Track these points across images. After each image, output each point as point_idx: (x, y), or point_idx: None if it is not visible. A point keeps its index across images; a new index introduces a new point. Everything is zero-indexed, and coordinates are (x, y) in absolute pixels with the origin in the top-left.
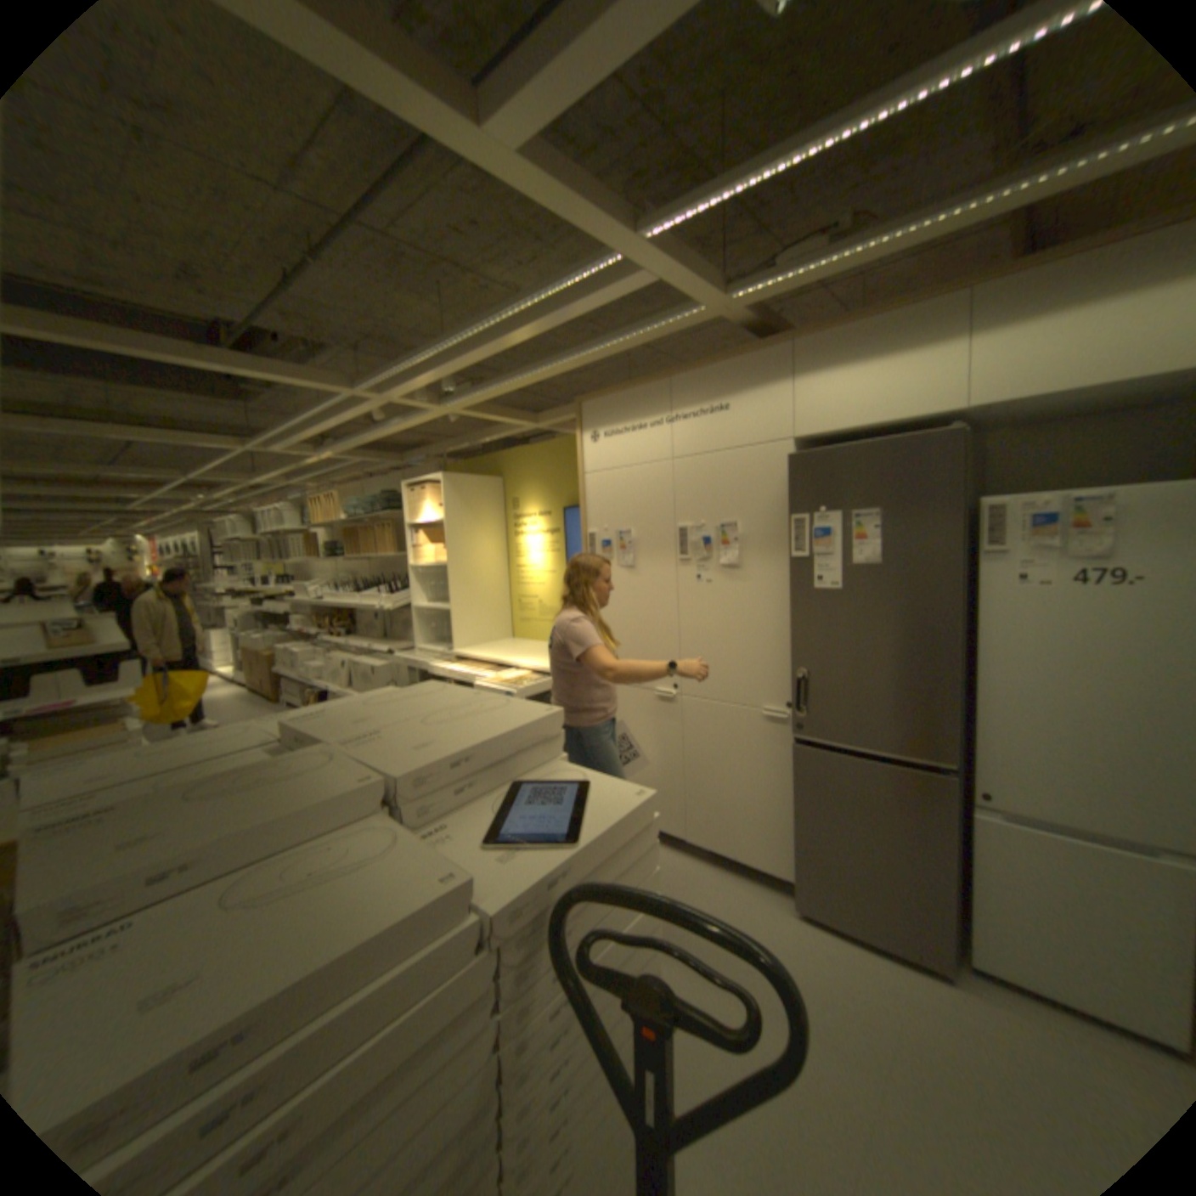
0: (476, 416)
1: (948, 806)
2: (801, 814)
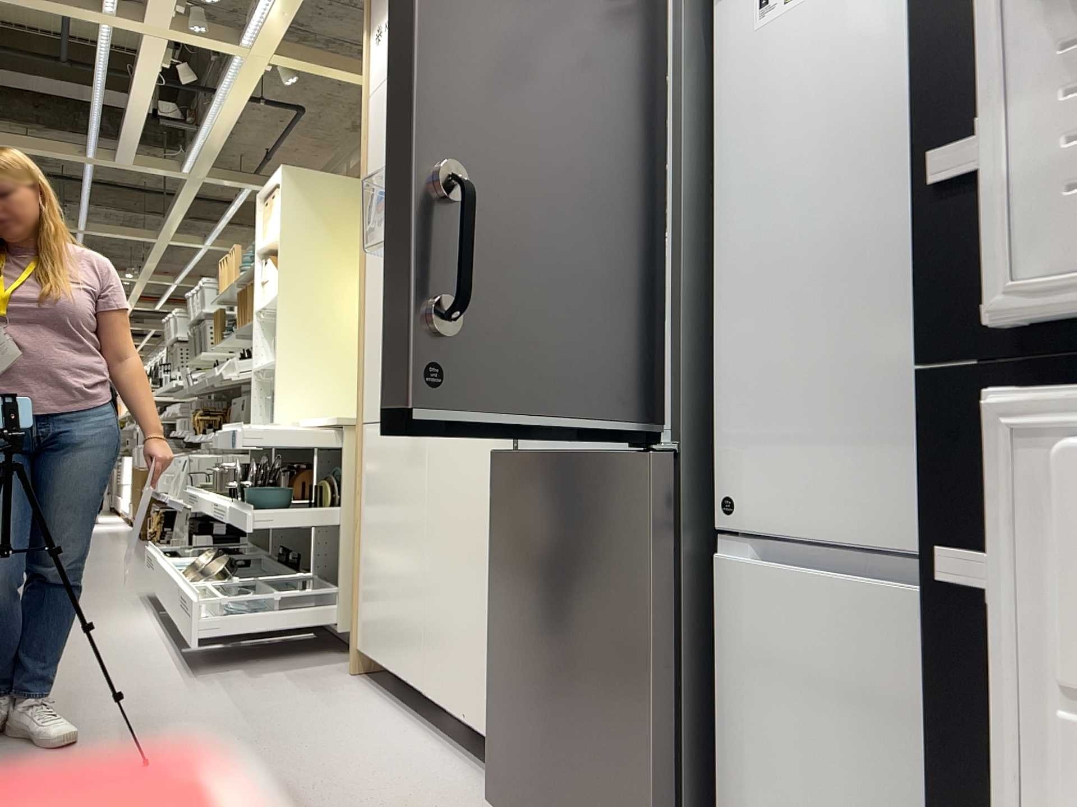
0: (307, 69)
1: (642, 521)
2: (494, 591)
